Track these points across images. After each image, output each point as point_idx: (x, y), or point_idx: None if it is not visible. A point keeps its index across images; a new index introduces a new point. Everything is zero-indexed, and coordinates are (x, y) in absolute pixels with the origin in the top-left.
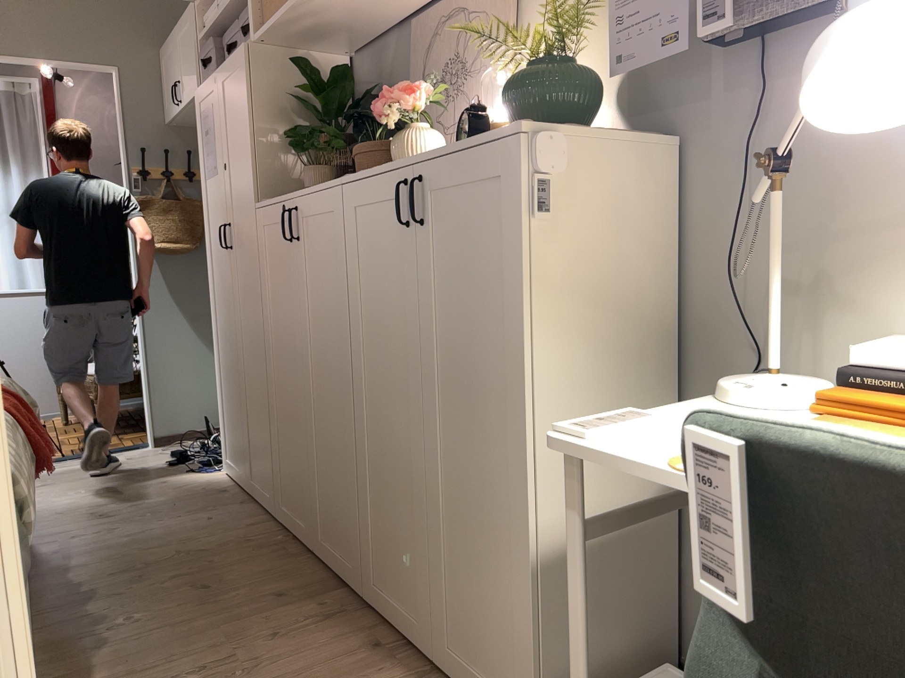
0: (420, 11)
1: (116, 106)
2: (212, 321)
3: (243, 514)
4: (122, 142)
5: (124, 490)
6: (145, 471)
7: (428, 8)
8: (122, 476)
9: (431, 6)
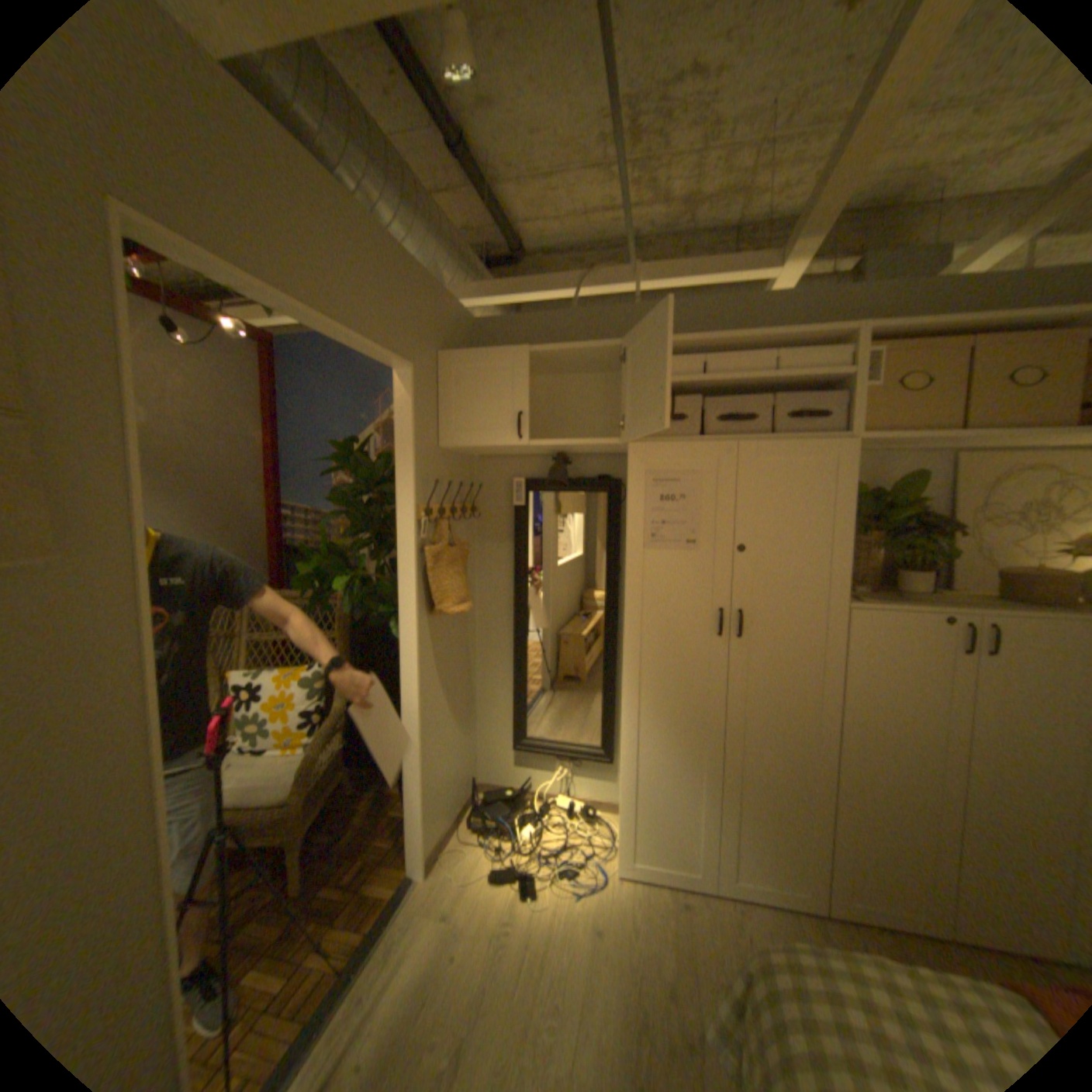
0: (982, 451)
1: (403, 419)
2: (628, 710)
3: (784, 931)
4: (413, 472)
5: (595, 982)
6: (530, 931)
7: (981, 450)
8: (525, 960)
9: (992, 451)
